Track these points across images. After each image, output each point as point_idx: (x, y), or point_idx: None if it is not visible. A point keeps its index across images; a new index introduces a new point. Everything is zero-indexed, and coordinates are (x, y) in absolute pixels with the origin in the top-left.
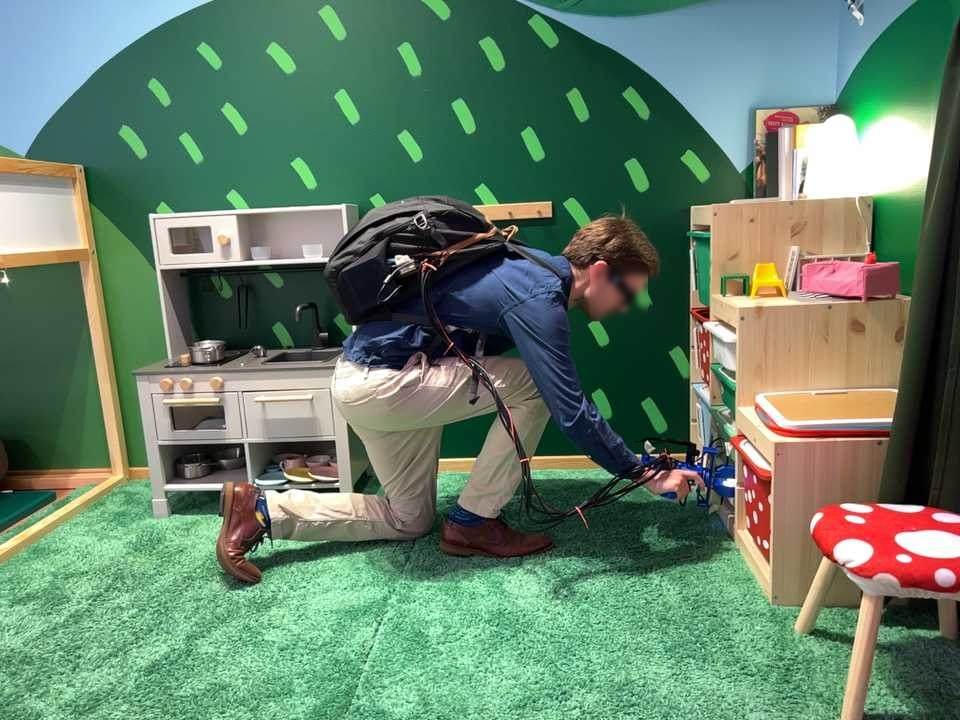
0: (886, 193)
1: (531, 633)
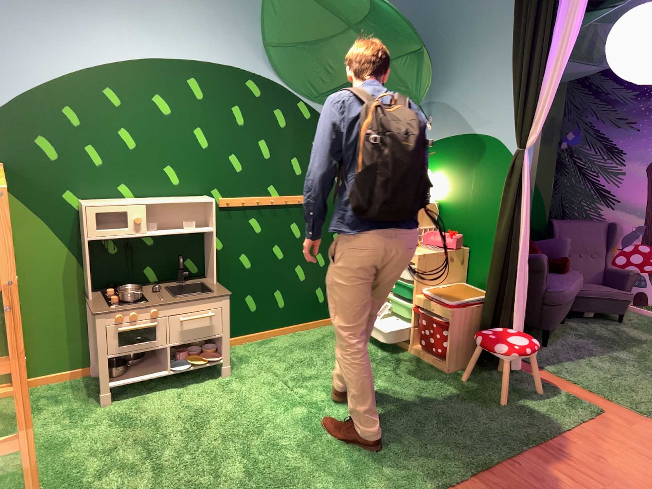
0: (448, 205)
1: (384, 402)
